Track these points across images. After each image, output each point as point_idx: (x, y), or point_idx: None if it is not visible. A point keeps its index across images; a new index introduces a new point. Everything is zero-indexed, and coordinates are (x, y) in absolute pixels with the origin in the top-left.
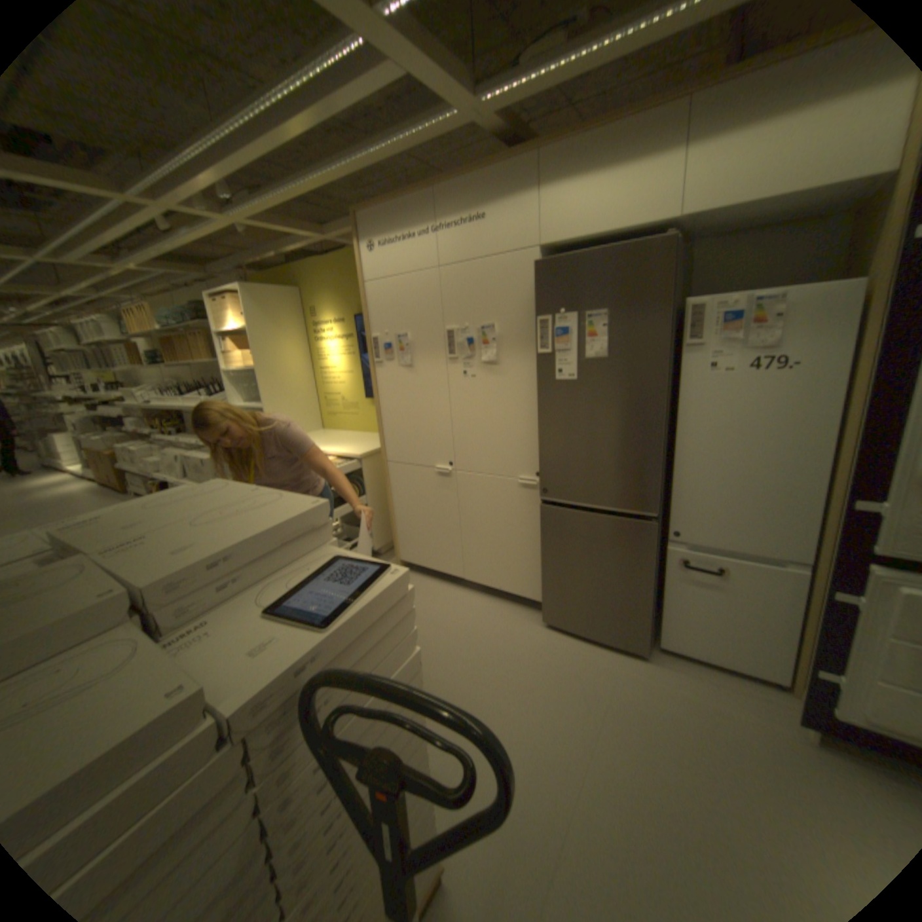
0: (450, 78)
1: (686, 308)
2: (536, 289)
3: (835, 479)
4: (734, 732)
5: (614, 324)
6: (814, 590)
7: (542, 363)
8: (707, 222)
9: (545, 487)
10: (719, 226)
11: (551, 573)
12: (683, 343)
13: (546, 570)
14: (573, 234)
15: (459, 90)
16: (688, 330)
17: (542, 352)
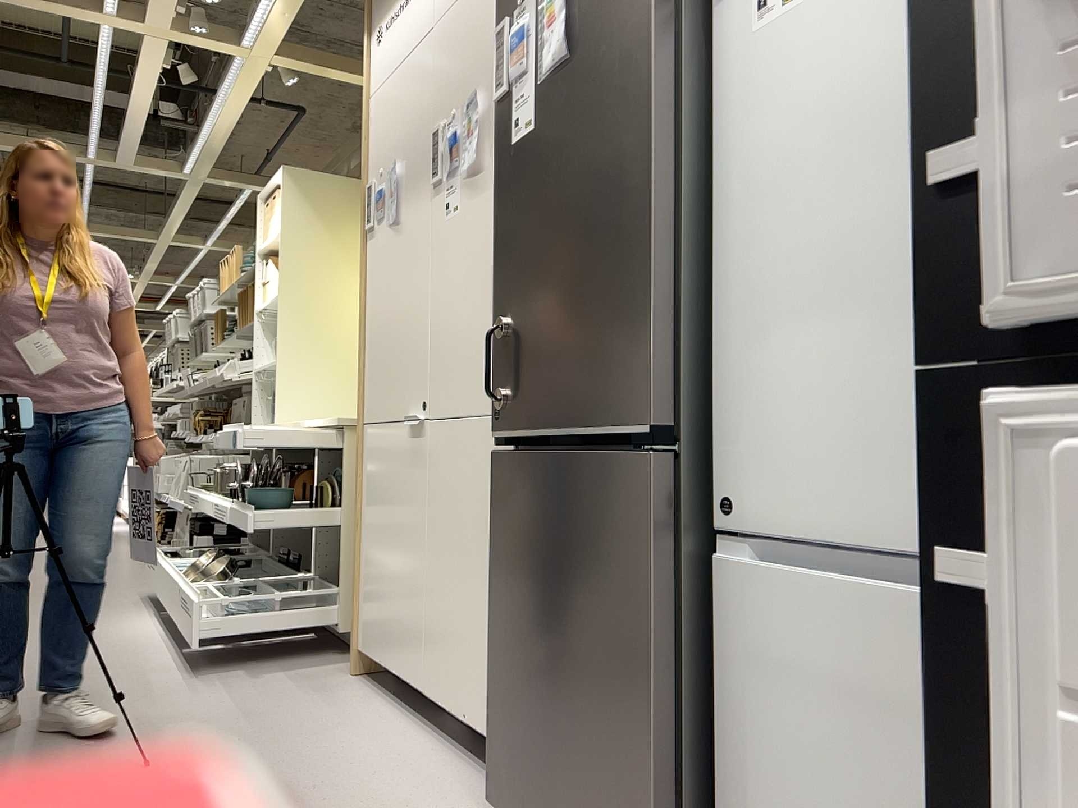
0: None
1: None
2: None
3: None
4: None
5: None
6: None
7: (499, 120)
8: None
9: (497, 408)
10: None
11: (500, 647)
12: None
13: (495, 638)
14: None
15: None
16: None
17: (499, 97)
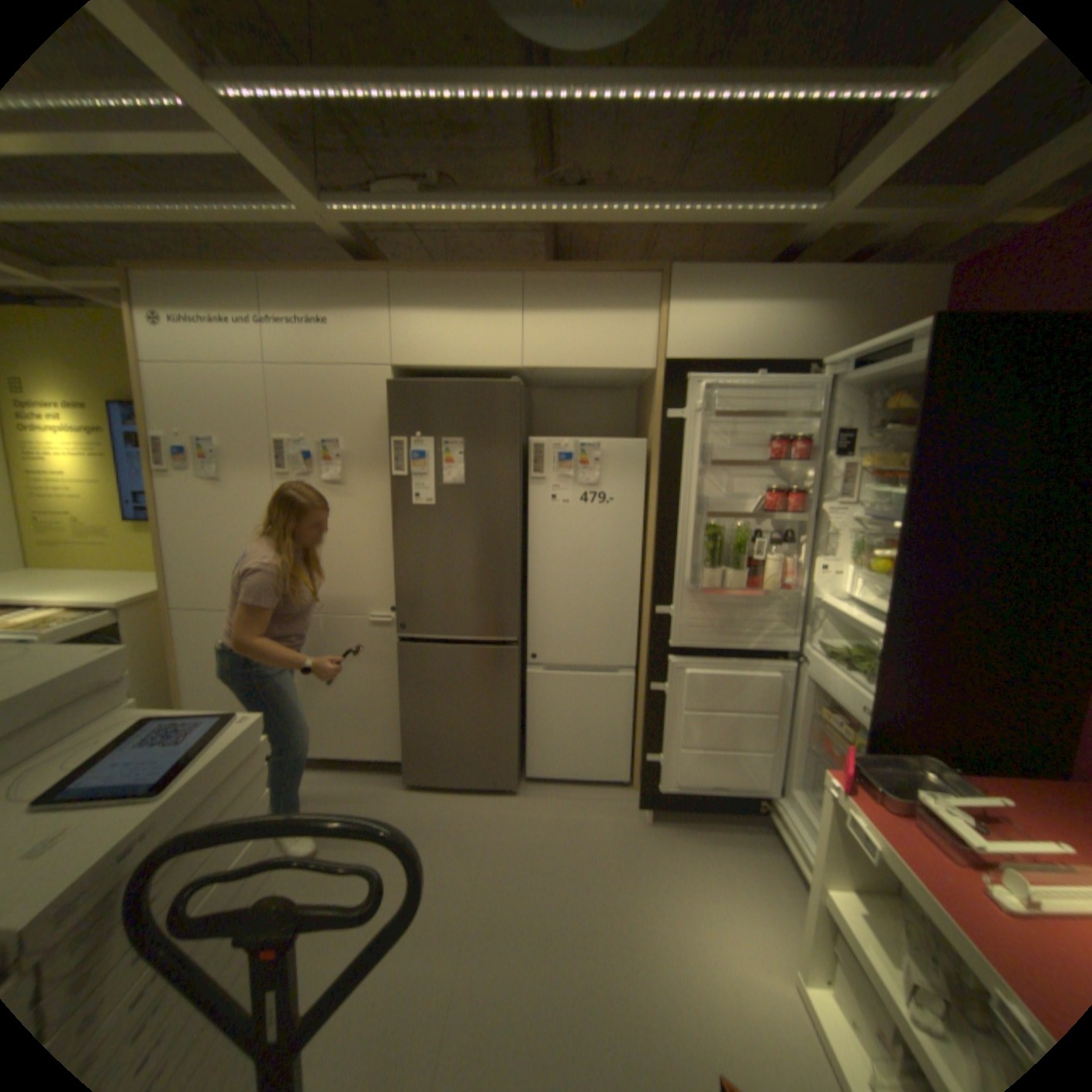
0: (295, 177)
1: (530, 446)
2: (389, 408)
3: (643, 593)
4: (592, 836)
5: (470, 453)
6: (638, 688)
7: (398, 485)
8: (543, 376)
9: (403, 622)
10: (551, 381)
11: (412, 721)
12: (530, 476)
13: (406, 718)
14: (427, 361)
15: (304, 191)
16: (533, 466)
17: (398, 474)
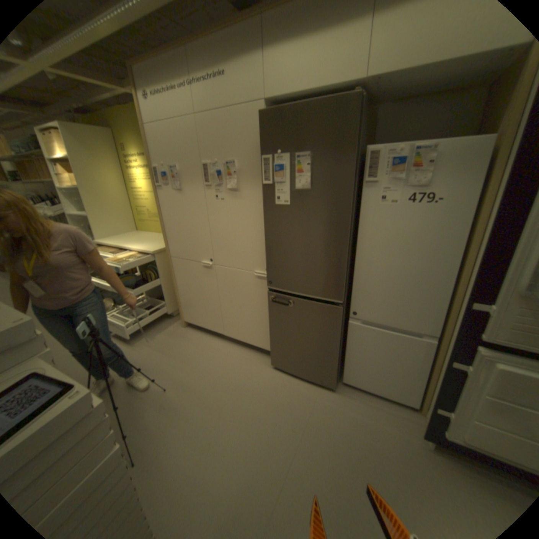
0: None
1: (367, 153)
2: (262, 134)
3: (459, 282)
4: (383, 442)
5: (315, 163)
6: (439, 352)
7: (266, 191)
8: (386, 86)
9: (270, 279)
10: (395, 91)
11: (275, 335)
12: (365, 179)
13: (272, 333)
14: (288, 90)
15: None
16: (368, 170)
17: (266, 183)
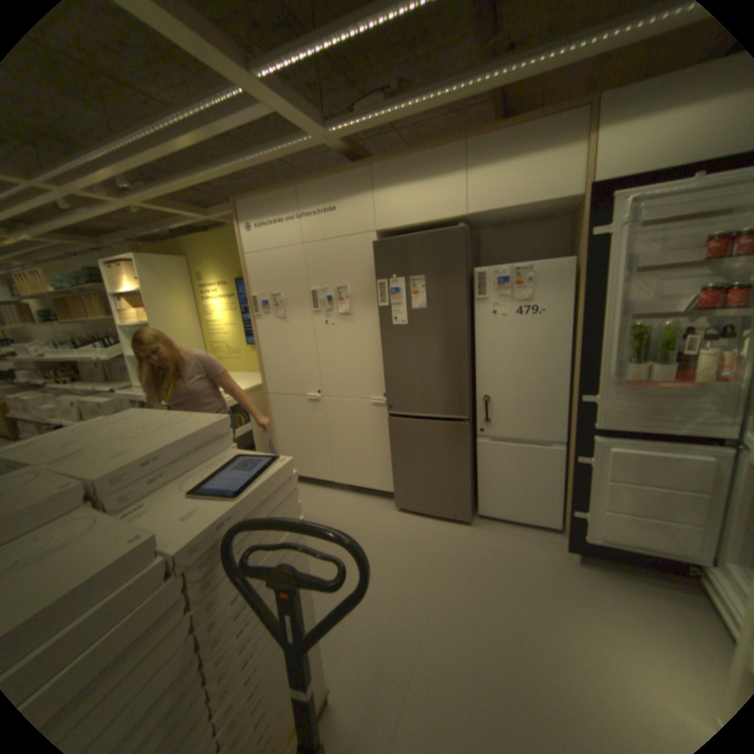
0: (306, 116)
1: (475, 275)
2: (375, 261)
3: (573, 384)
4: (528, 564)
5: (429, 286)
6: (569, 460)
7: (382, 313)
8: (485, 219)
9: (390, 404)
10: (493, 221)
11: (399, 468)
12: (475, 298)
13: (395, 466)
14: (398, 224)
15: (312, 124)
16: (477, 290)
17: (382, 306)
